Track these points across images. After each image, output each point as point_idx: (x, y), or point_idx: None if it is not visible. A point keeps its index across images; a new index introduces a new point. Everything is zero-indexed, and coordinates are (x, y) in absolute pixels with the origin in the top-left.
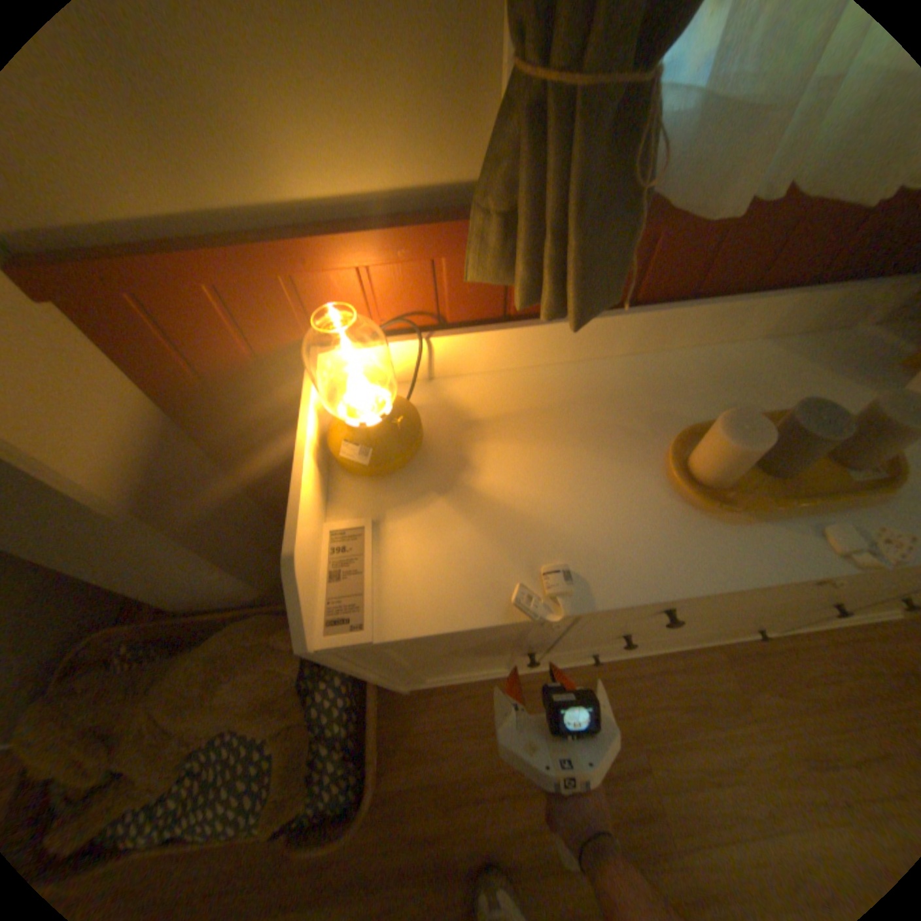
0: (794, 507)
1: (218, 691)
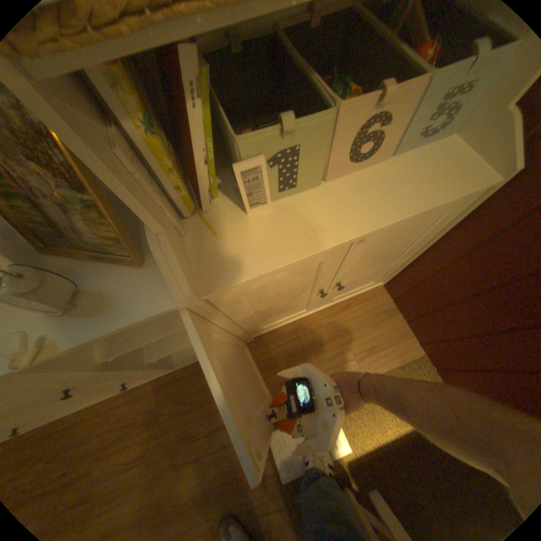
0: None
1: None
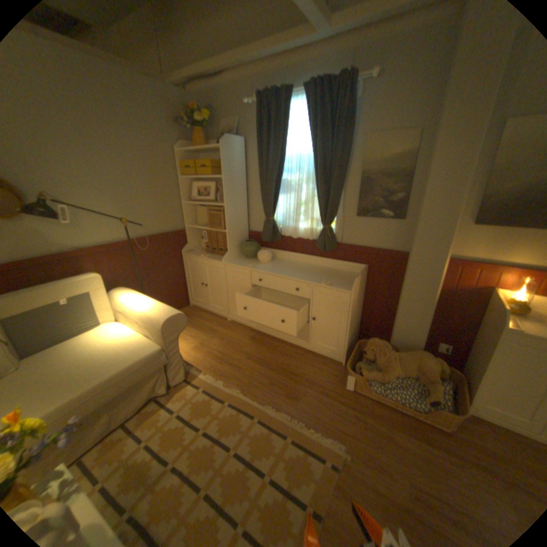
0: None
1: (422, 359)
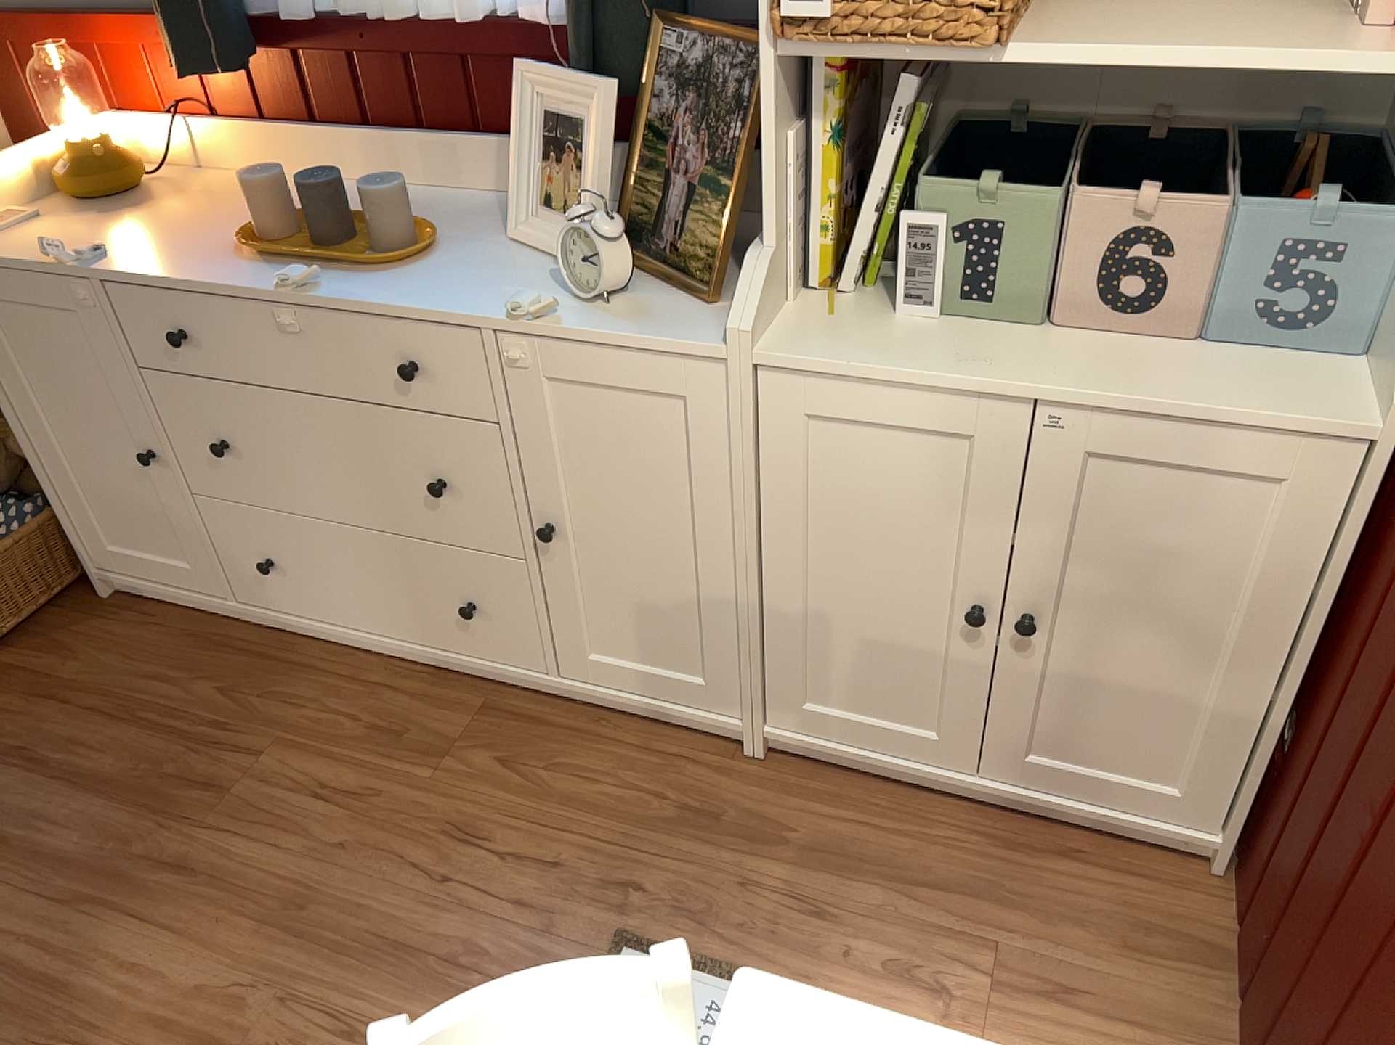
0: (292, 258)
1: None
